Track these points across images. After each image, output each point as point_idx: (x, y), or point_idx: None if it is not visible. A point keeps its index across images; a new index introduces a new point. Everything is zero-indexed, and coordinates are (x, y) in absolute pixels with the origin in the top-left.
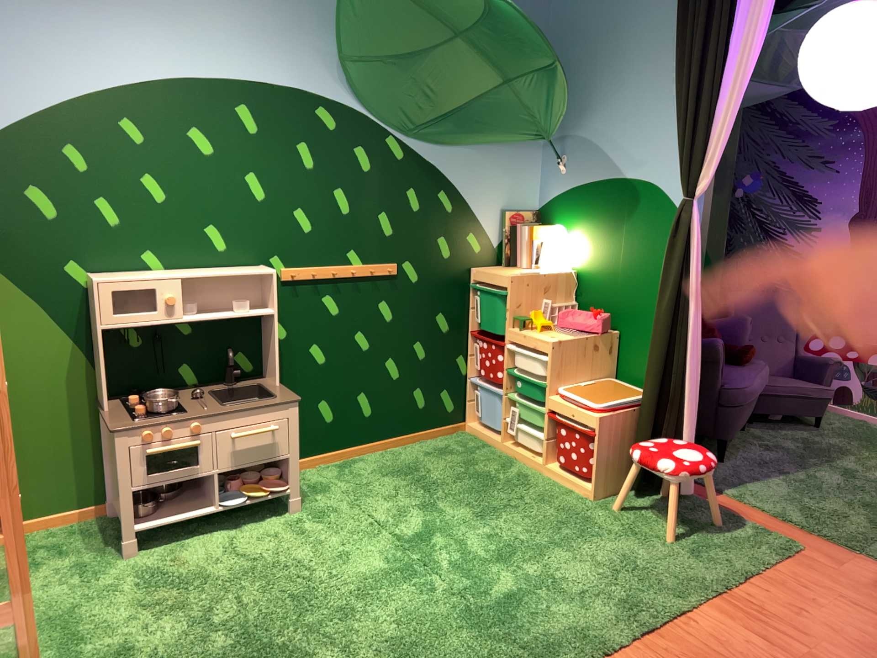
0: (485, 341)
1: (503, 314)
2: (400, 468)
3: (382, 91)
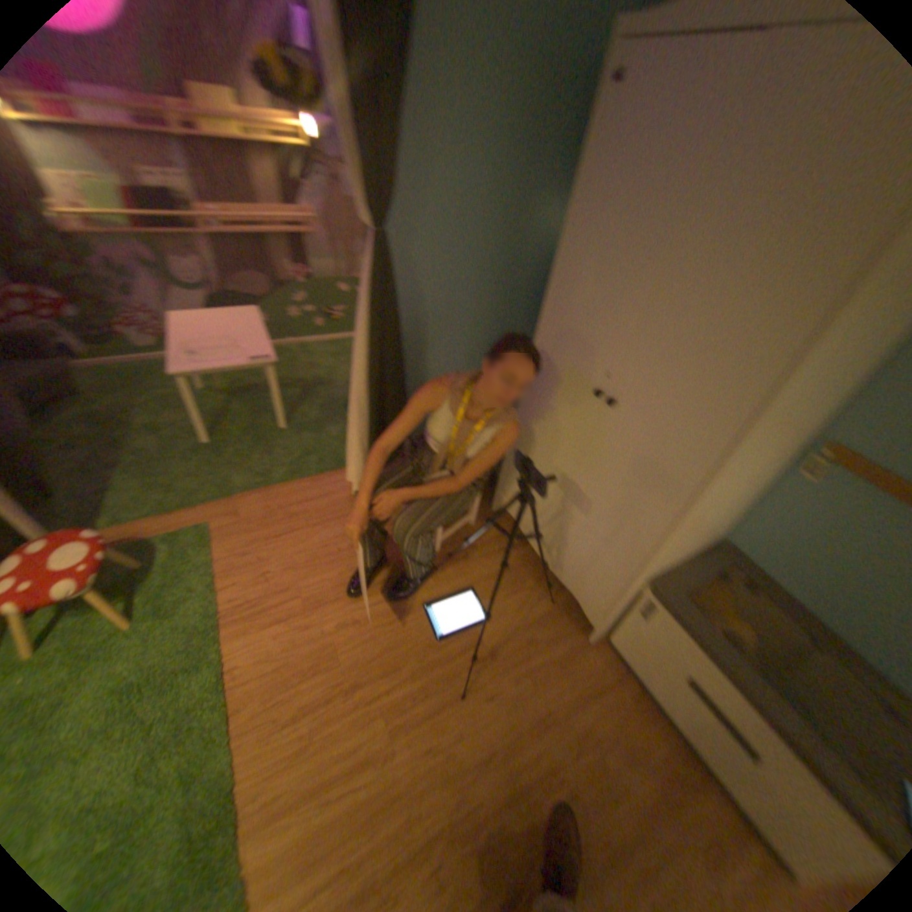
0: None
1: None
2: None
3: None
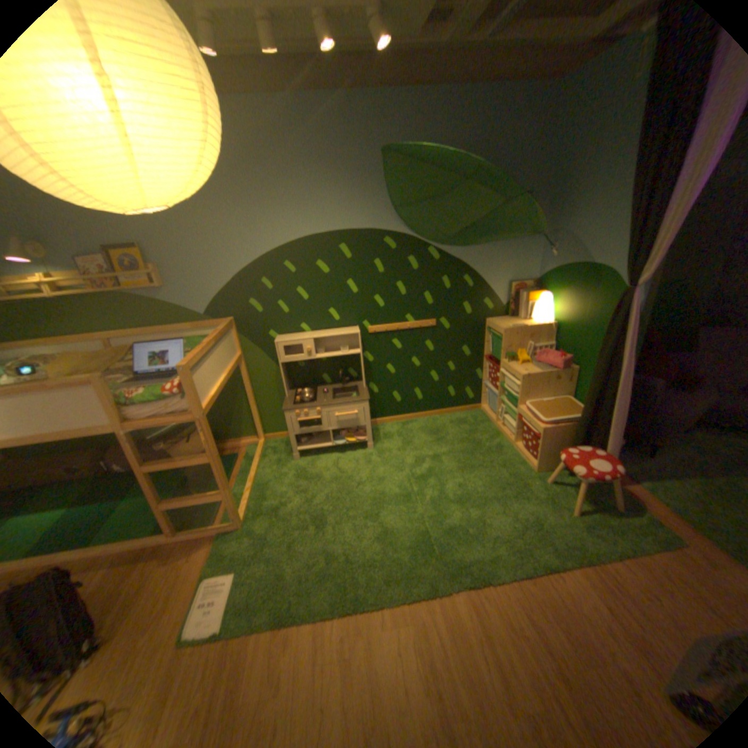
0: (489, 364)
1: (498, 351)
2: (433, 429)
3: (421, 222)
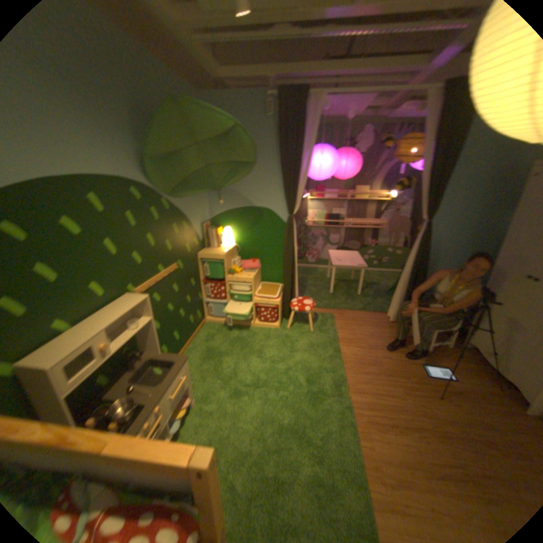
0: (212, 284)
1: (220, 272)
2: (203, 354)
3: (158, 175)
